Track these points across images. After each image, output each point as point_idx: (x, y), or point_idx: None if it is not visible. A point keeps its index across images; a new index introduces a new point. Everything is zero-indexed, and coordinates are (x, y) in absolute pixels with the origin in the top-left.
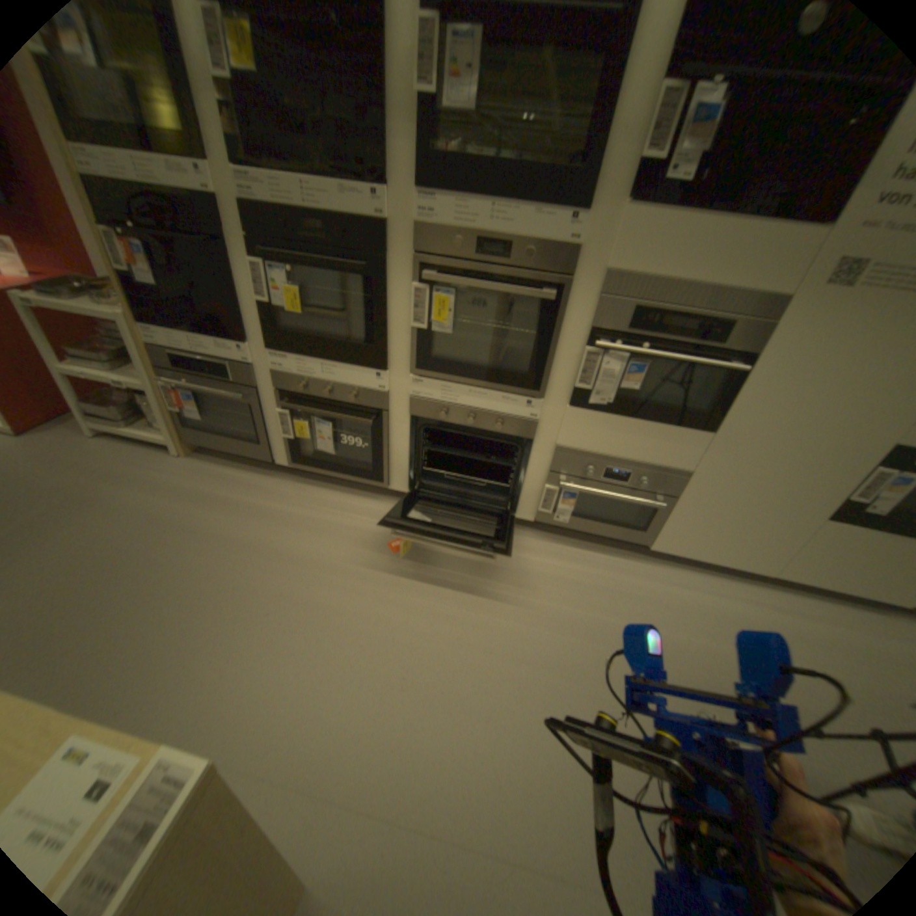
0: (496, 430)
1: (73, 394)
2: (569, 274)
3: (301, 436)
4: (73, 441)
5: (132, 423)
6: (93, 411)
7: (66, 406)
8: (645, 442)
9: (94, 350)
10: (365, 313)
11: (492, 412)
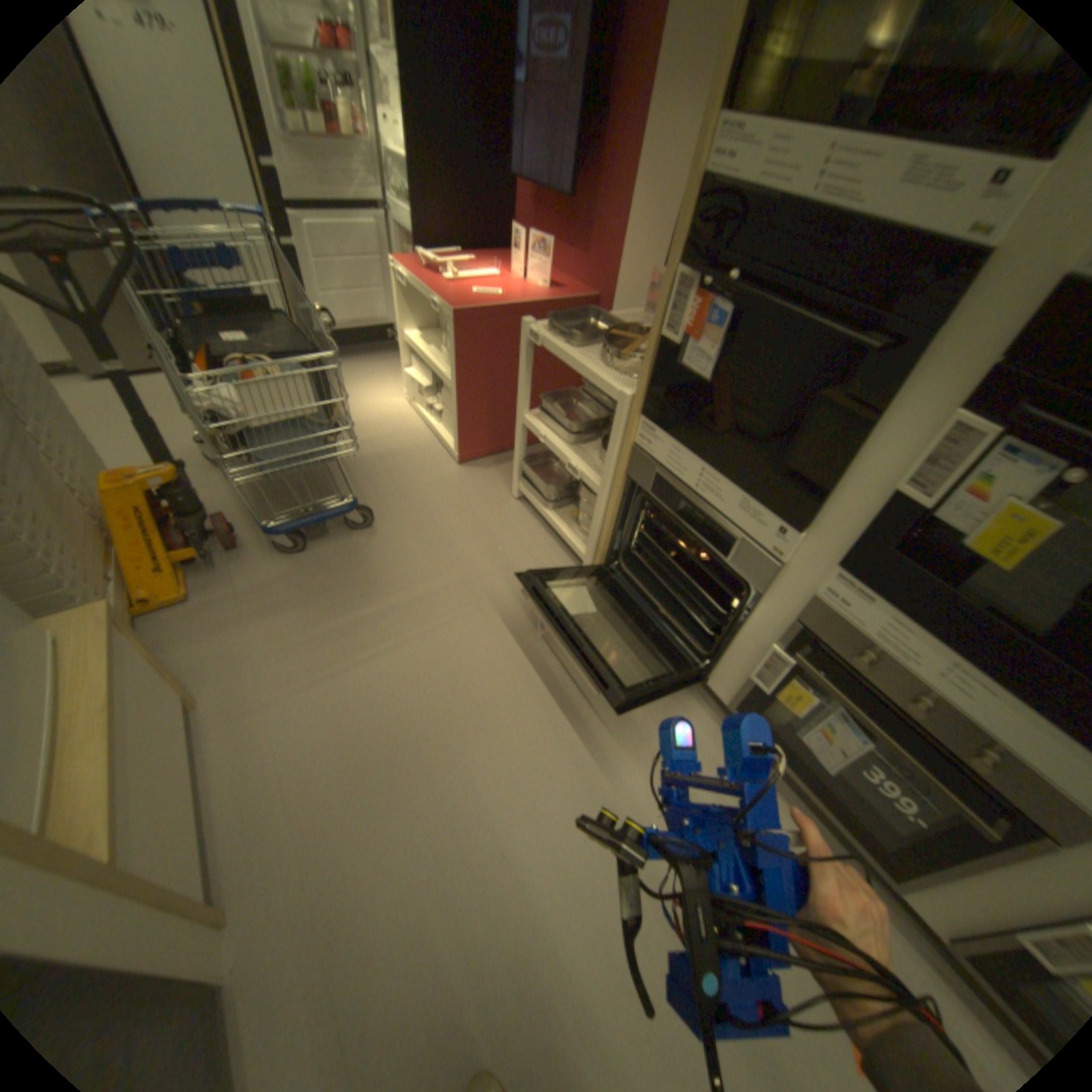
0: None
1: (523, 450)
2: None
3: (789, 705)
4: (499, 495)
5: (561, 505)
6: (532, 475)
7: (511, 445)
8: None
9: (570, 415)
10: None
11: None
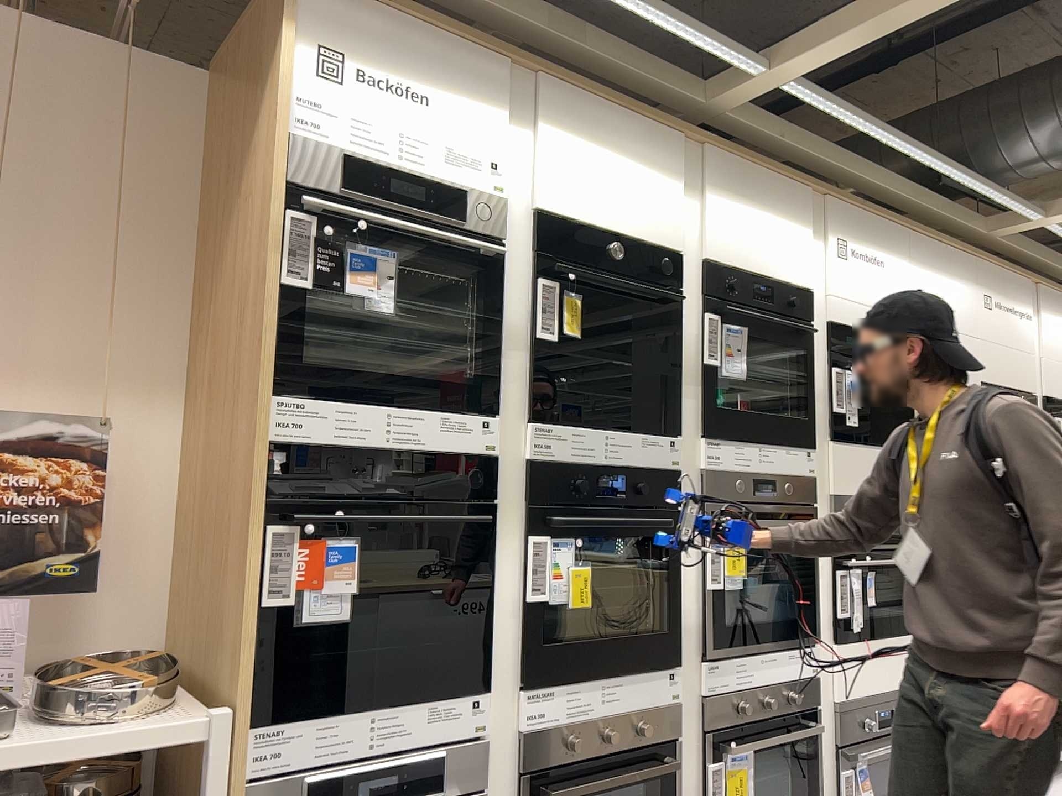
0: (793, 705)
1: None
2: (811, 502)
3: None
4: None
5: None
6: None
7: None
8: (889, 661)
9: None
10: (644, 586)
11: (782, 680)
